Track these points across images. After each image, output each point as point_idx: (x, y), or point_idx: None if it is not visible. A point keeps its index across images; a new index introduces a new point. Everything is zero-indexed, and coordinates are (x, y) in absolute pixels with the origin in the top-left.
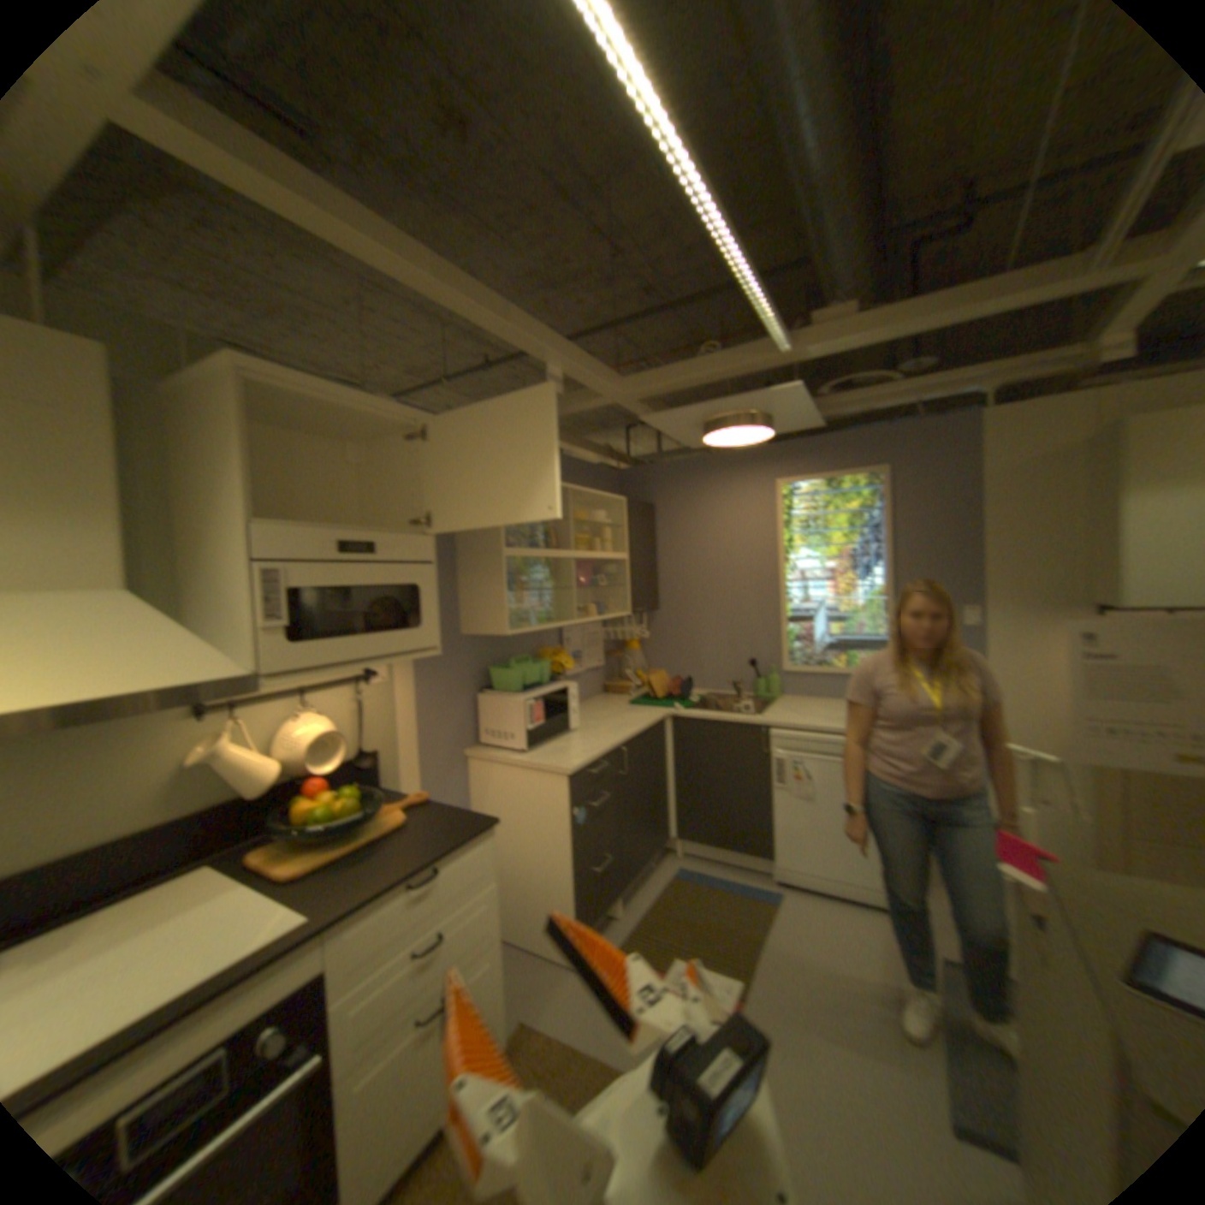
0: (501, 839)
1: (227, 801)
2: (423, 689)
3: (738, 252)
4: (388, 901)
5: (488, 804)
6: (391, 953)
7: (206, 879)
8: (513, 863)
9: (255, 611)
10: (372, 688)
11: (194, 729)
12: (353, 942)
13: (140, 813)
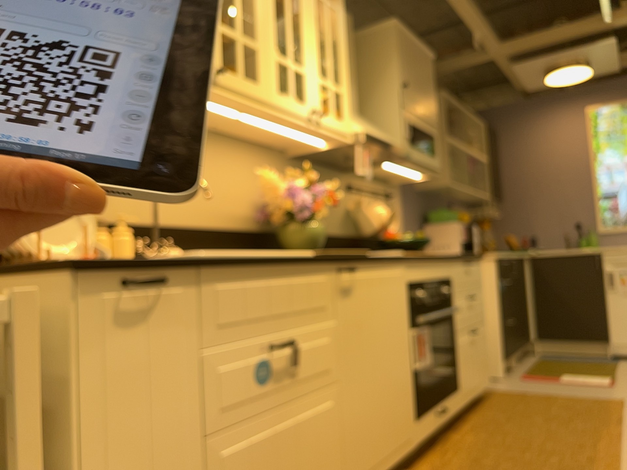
0: None
1: (356, 235)
2: (405, 213)
3: None
4: (461, 263)
5: None
6: (463, 288)
7: None
8: None
9: (402, 127)
10: (390, 204)
11: (348, 195)
12: (456, 271)
13: (338, 226)
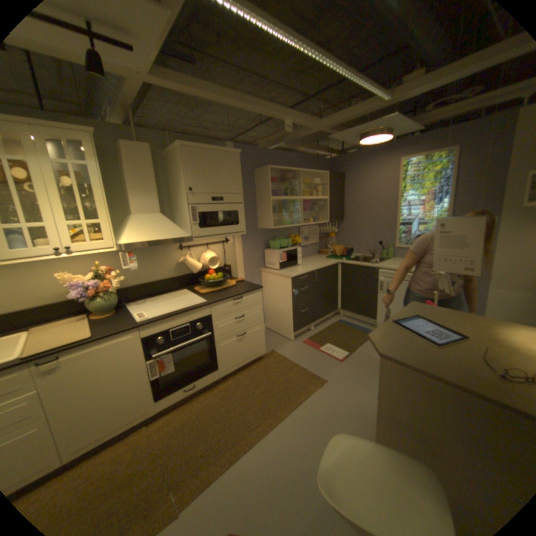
0: (271, 298)
1: (189, 273)
2: (244, 246)
3: (345, 68)
4: (227, 301)
5: (267, 287)
6: (229, 315)
7: (185, 292)
8: (275, 306)
9: (189, 219)
10: (228, 245)
11: (180, 252)
12: (218, 309)
13: (169, 273)
